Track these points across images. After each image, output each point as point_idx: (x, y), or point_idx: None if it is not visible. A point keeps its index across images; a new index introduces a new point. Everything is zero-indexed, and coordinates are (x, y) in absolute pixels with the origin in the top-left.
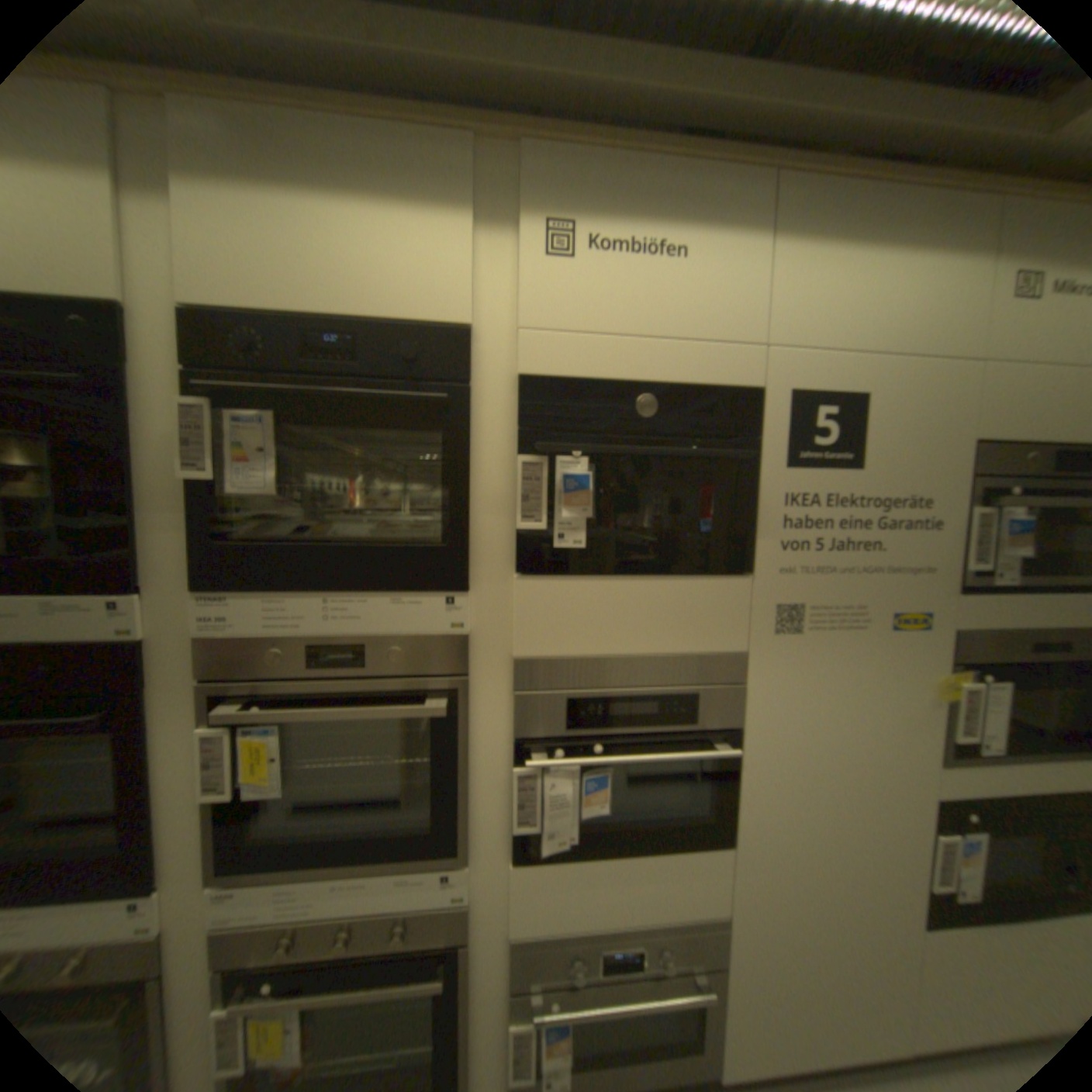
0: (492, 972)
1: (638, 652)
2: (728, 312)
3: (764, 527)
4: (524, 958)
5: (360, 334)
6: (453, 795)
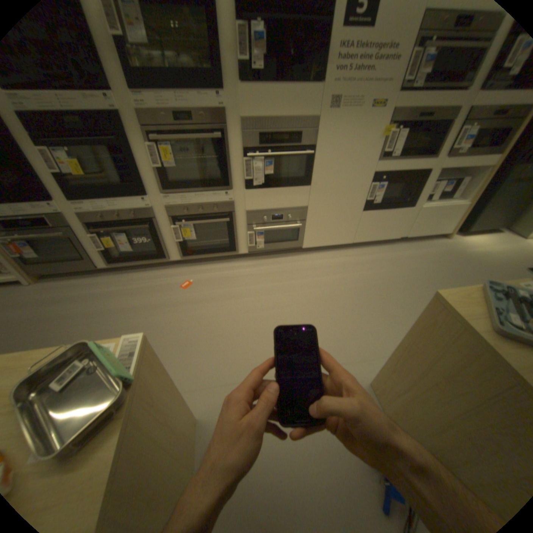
0: (241, 220)
1: (282, 116)
2: None
3: (330, 59)
4: (250, 215)
5: None
6: (226, 167)
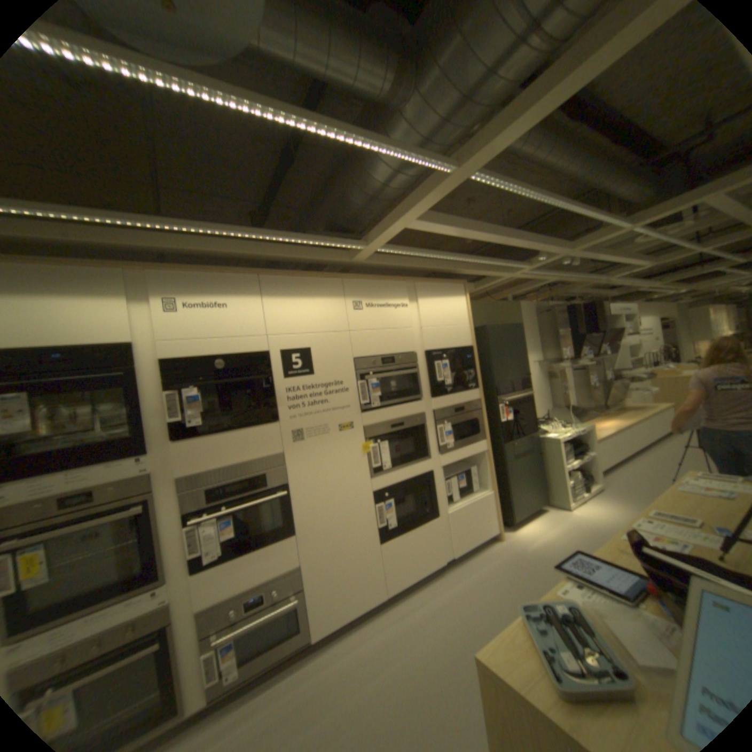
0: (186, 634)
1: (235, 464)
2: (248, 326)
3: (279, 402)
4: (202, 619)
5: (73, 353)
6: (151, 551)
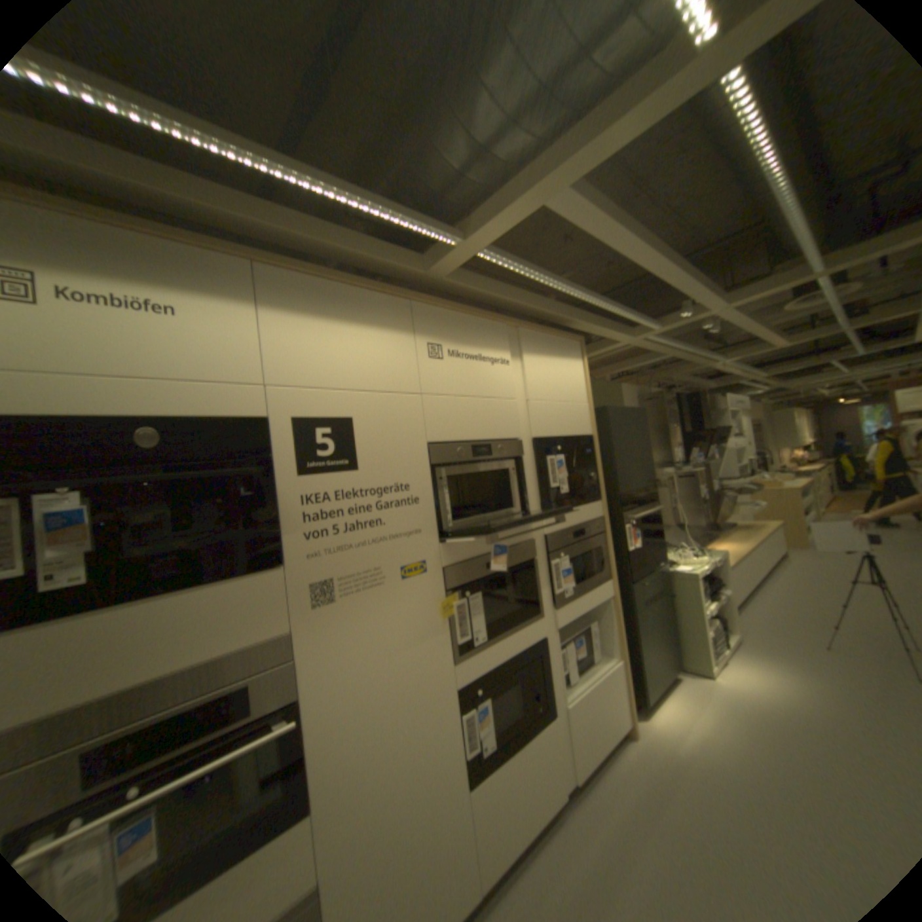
0: None
1: (174, 669)
2: (224, 360)
3: (286, 525)
4: None
5: None
6: None
